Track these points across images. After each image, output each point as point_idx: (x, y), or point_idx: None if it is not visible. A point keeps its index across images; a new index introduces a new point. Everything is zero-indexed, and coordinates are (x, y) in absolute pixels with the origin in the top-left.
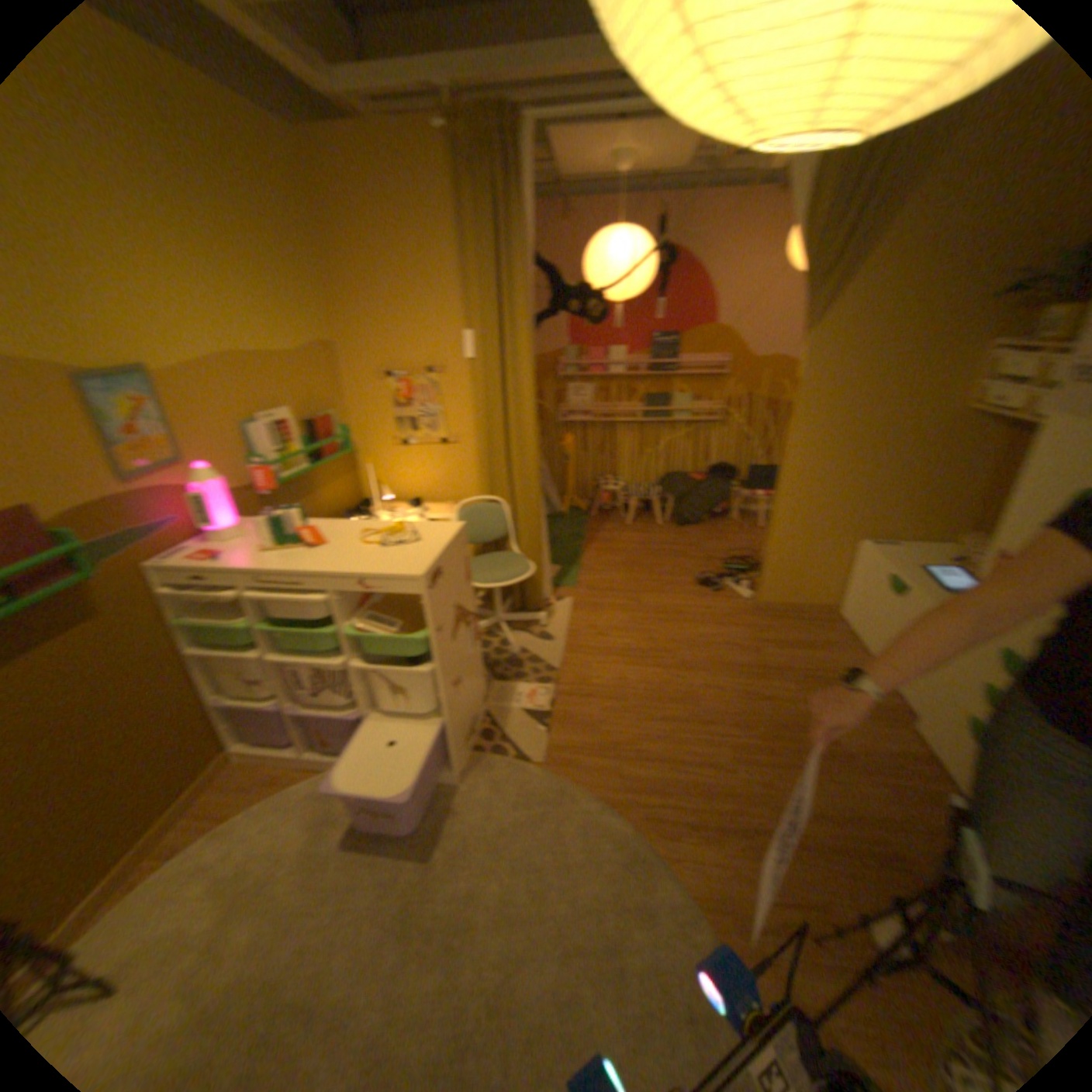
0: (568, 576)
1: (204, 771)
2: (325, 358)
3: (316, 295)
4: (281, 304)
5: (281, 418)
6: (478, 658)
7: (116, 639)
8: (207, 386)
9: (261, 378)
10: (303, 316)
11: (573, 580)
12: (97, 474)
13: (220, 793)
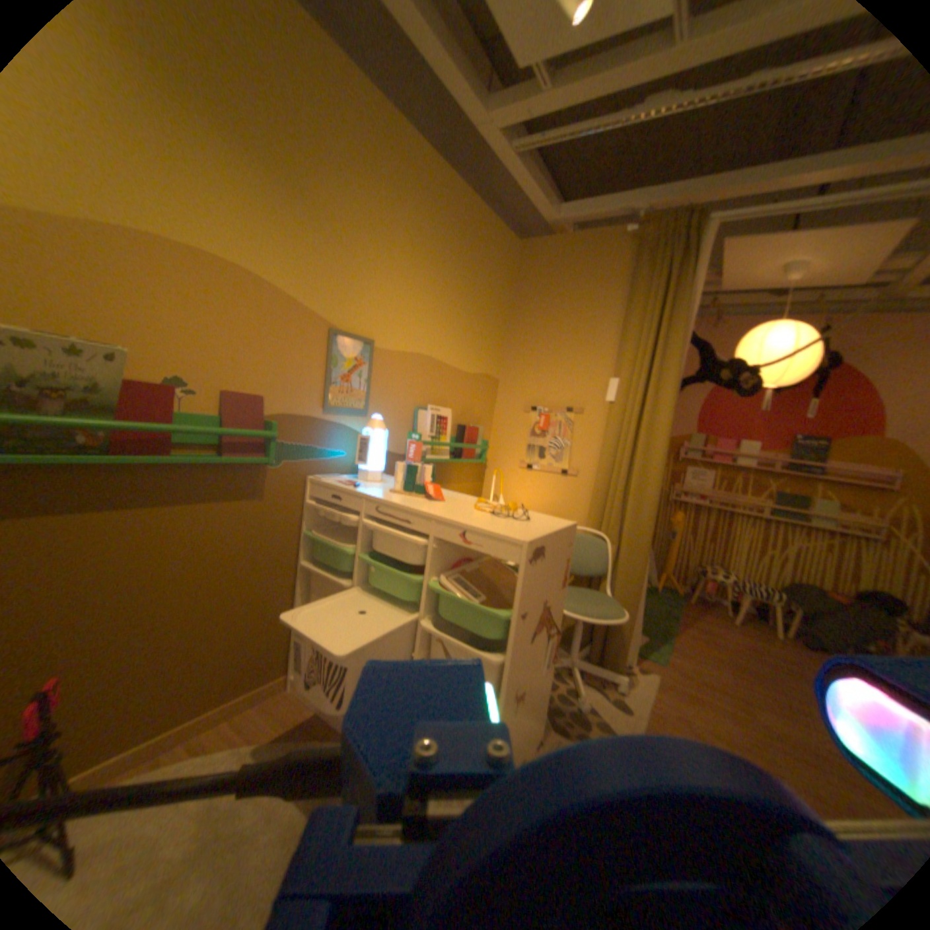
0: (657, 653)
1: (261, 686)
2: (488, 387)
3: (498, 343)
4: (472, 339)
5: (442, 414)
6: (548, 688)
7: (260, 526)
8: (403, 372)
9: (440, 382)
10: (484, 353)
11: (664, 660)
12: (310, 398)
13: (261, 716)
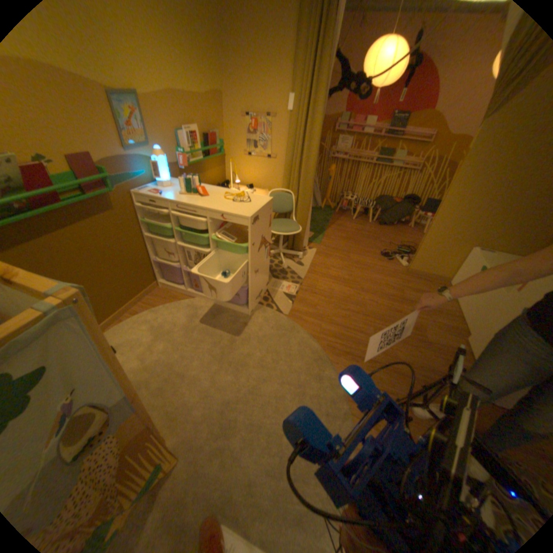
0: (316, 239)
1: (147, 287)
2: (215, 100)
3: (215, 62)
4: (197, 65)
5: (191, 130)
6: (267, 264)
7: (117, 222)
8: (159, 107)
9: (184, 106)
10: (207, 74)
11: (318, 241)
12: (112, 144)
13: (152, 297)
